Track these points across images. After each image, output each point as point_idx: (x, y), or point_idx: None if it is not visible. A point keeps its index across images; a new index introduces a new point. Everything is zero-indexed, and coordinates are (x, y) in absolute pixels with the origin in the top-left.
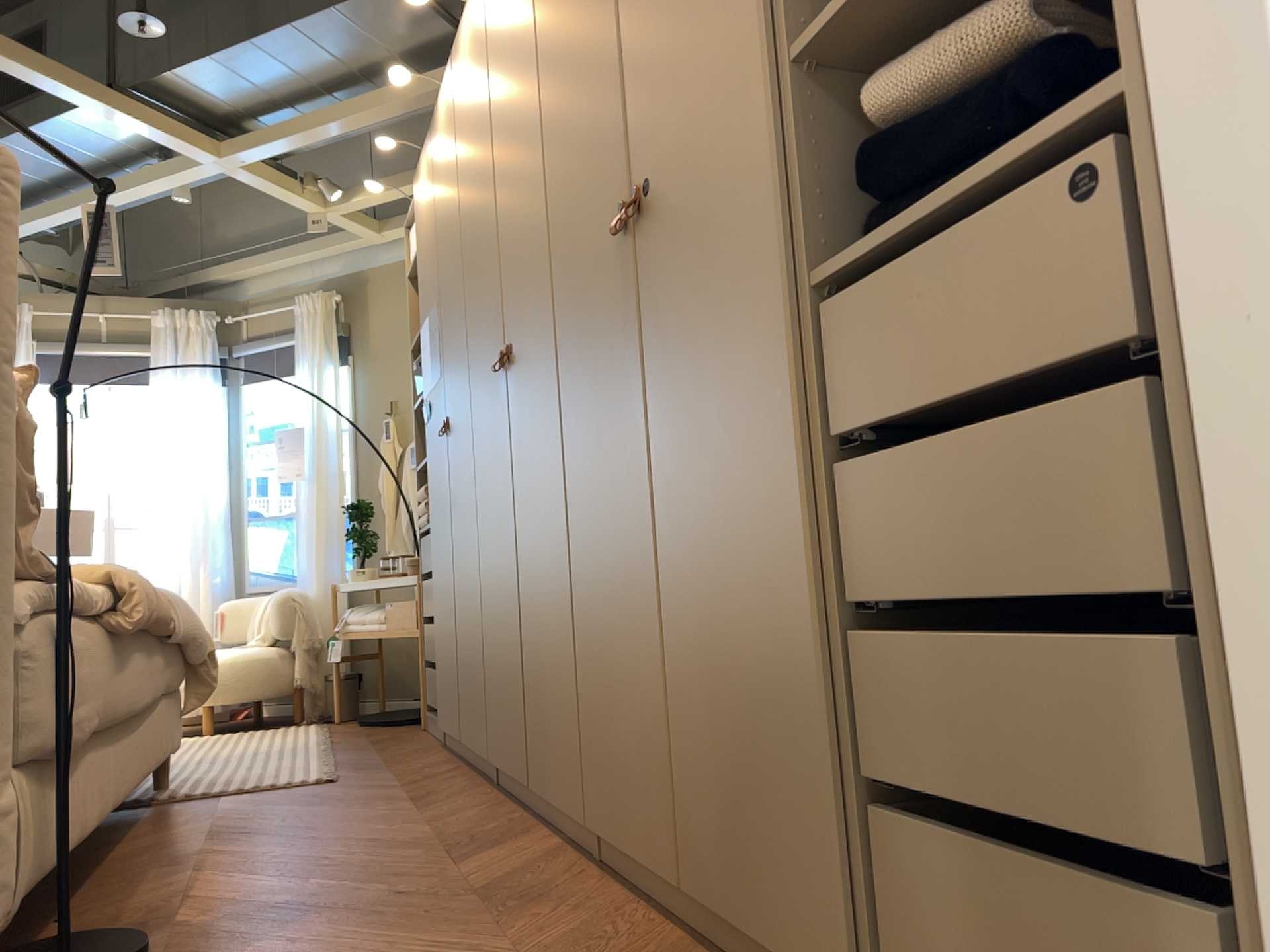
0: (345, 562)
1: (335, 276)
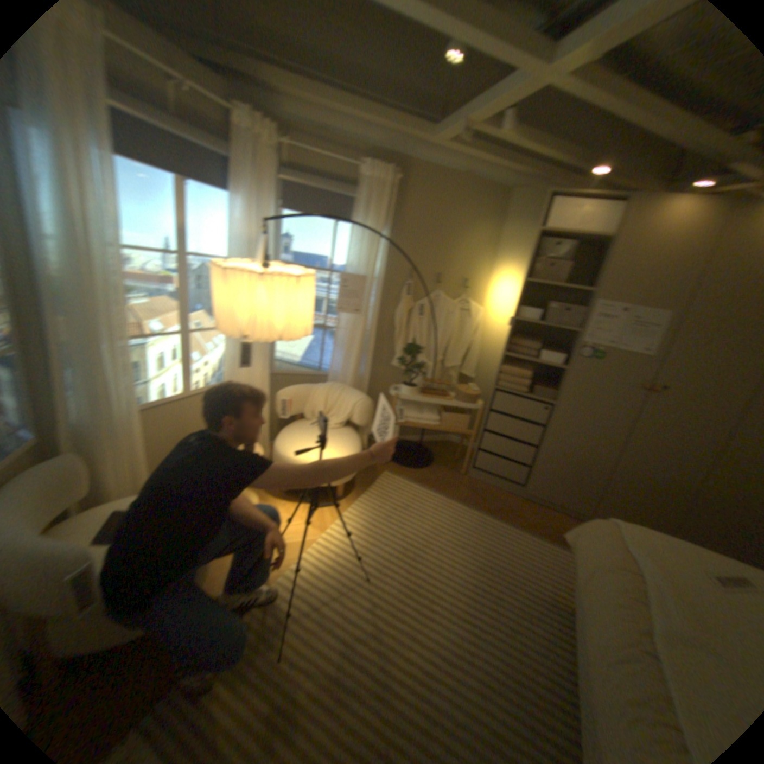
0: (361, 367)
1: (372, 136)
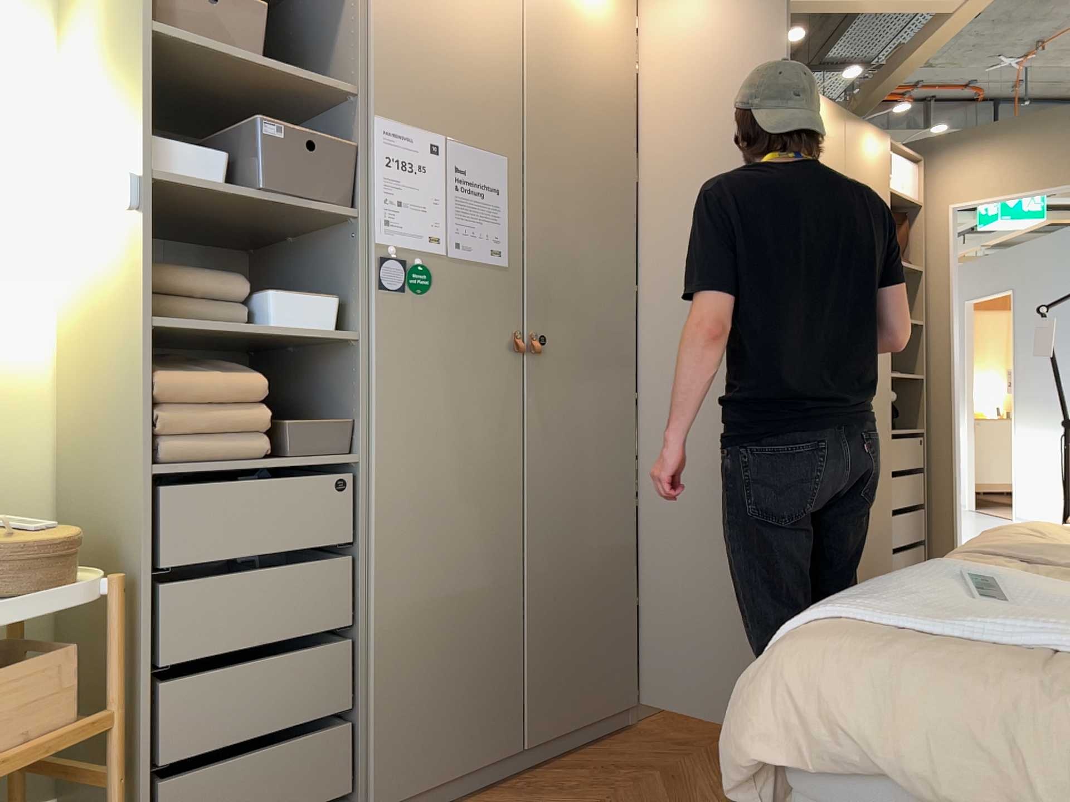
0: None
1: None
